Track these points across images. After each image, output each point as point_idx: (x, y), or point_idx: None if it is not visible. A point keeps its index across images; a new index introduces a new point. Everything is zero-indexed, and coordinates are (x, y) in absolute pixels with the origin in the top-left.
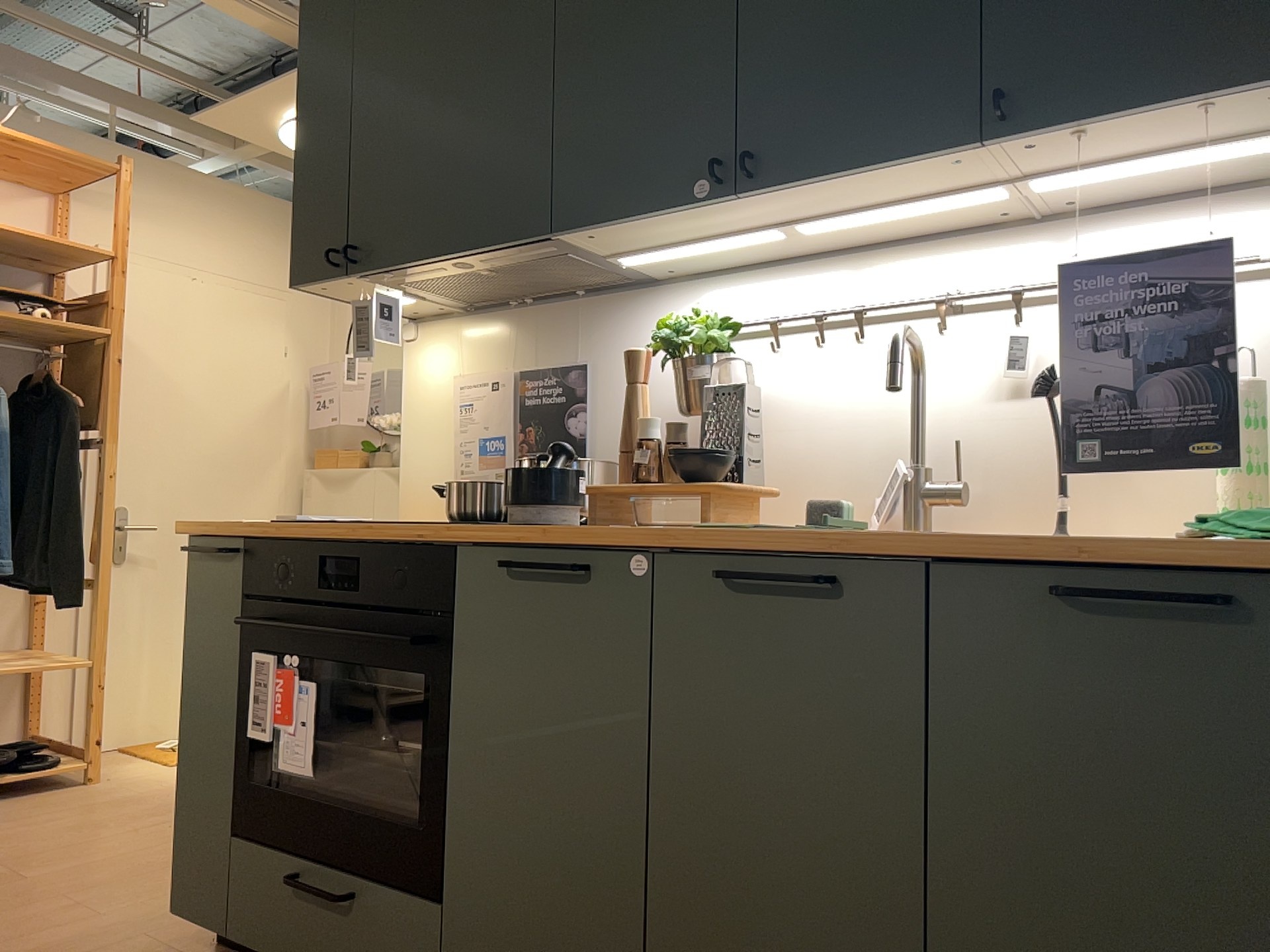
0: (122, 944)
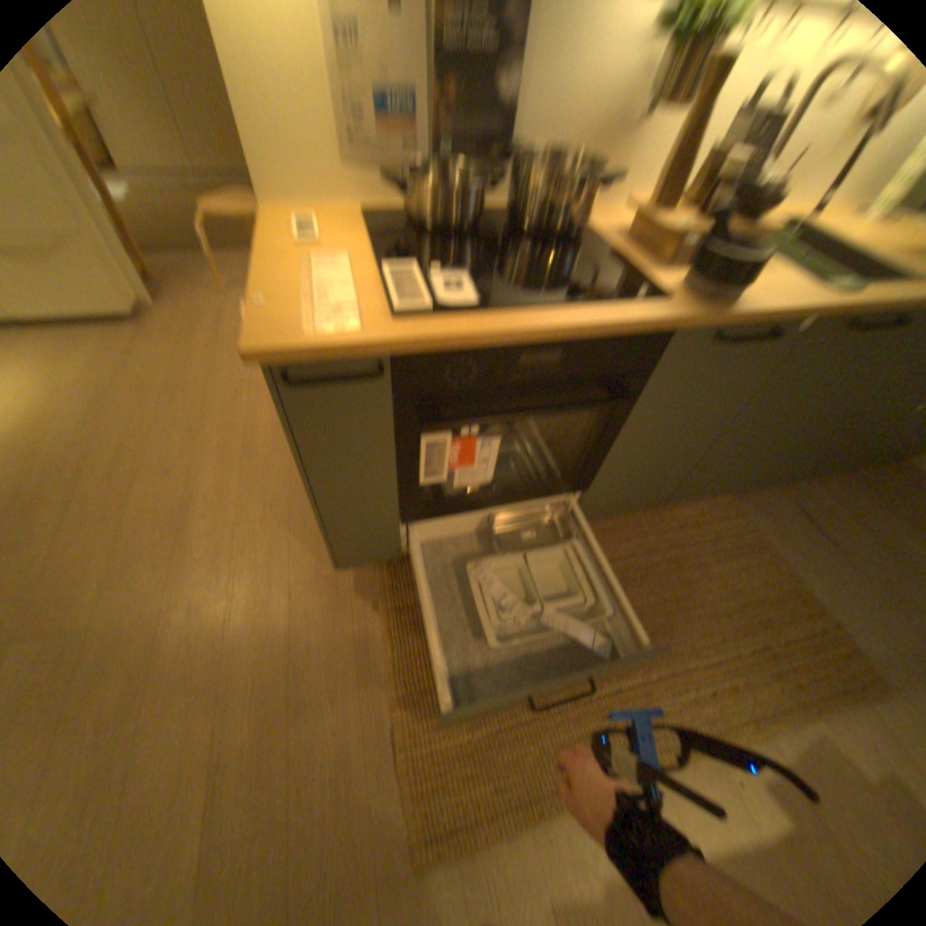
0: (292, 597)
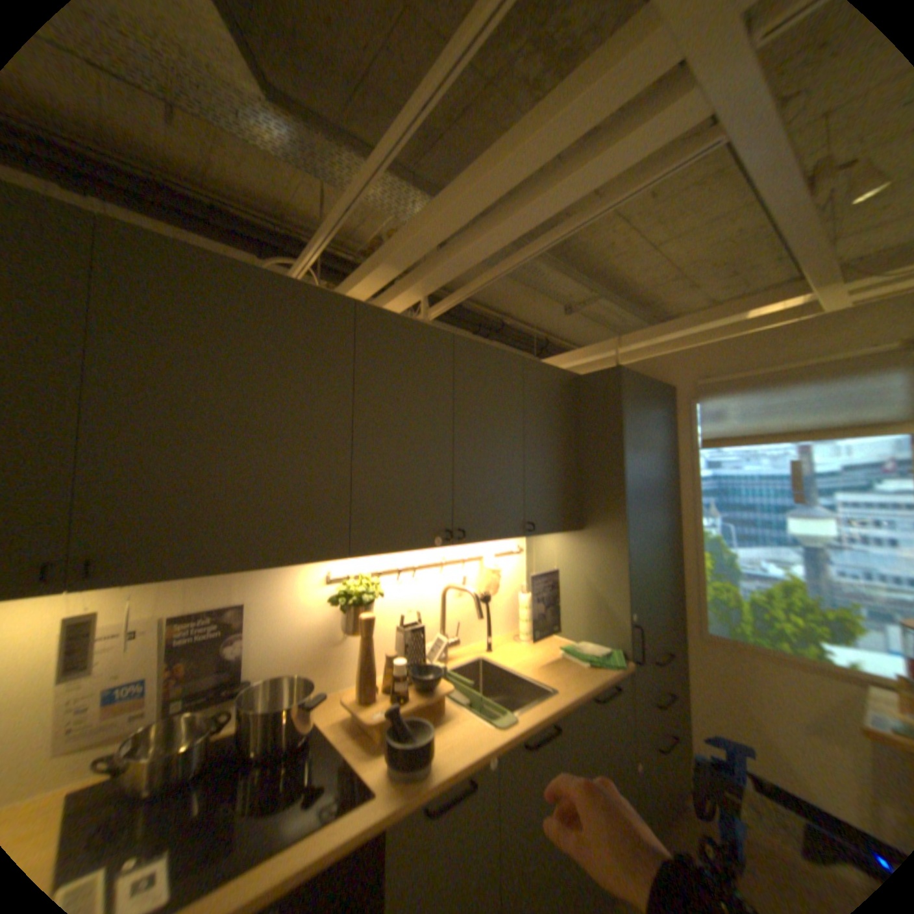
0: None
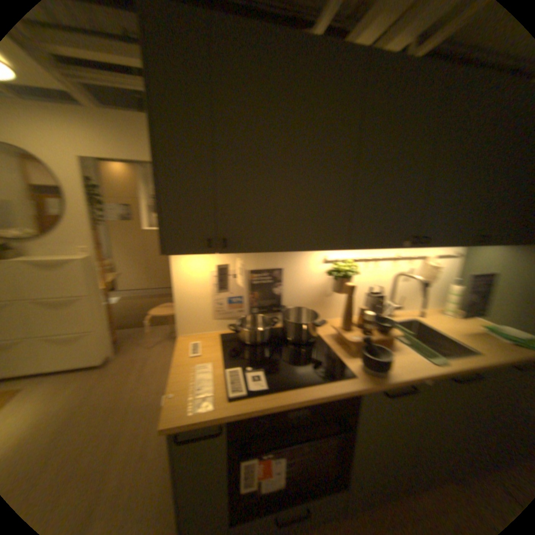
0: None
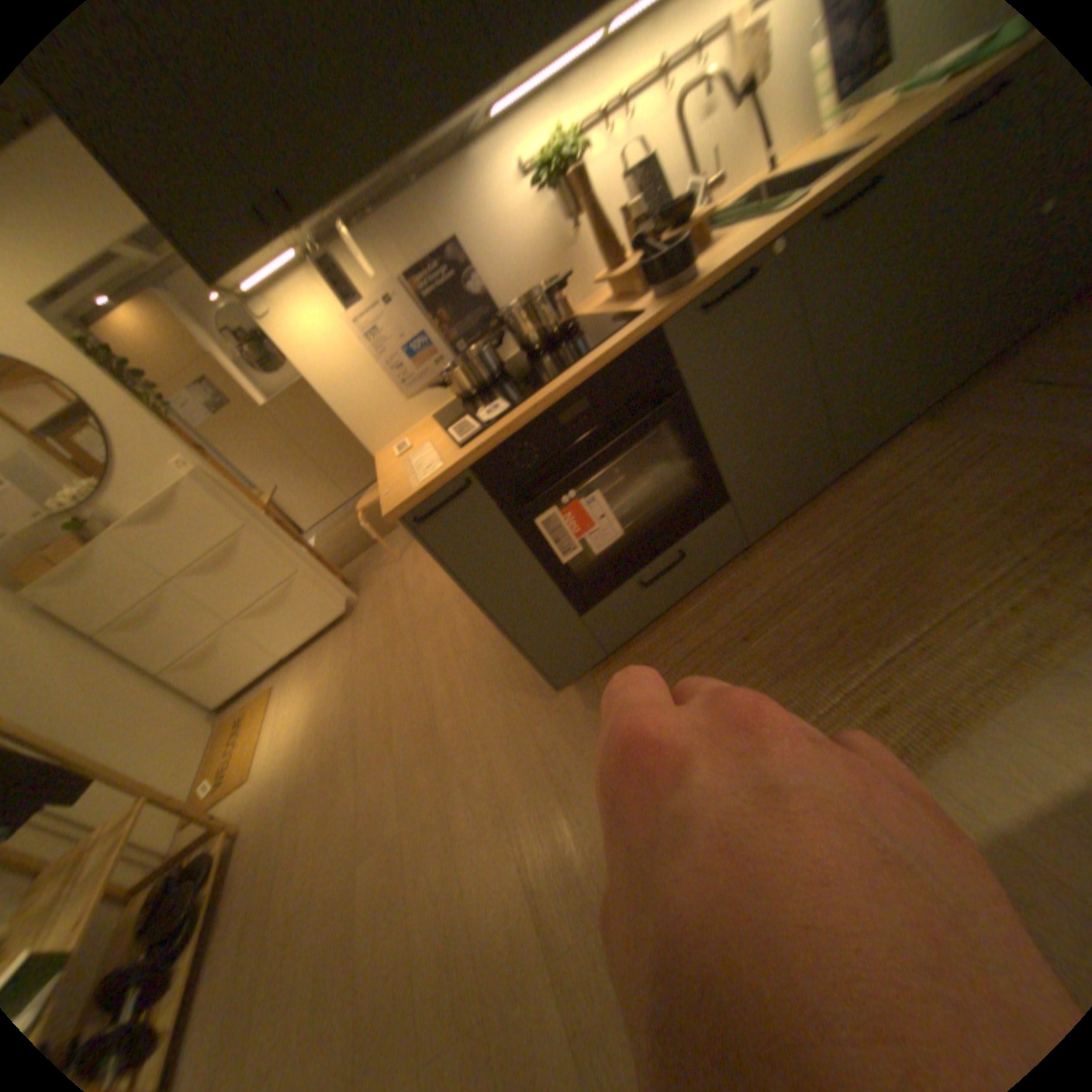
0: (537, 736)
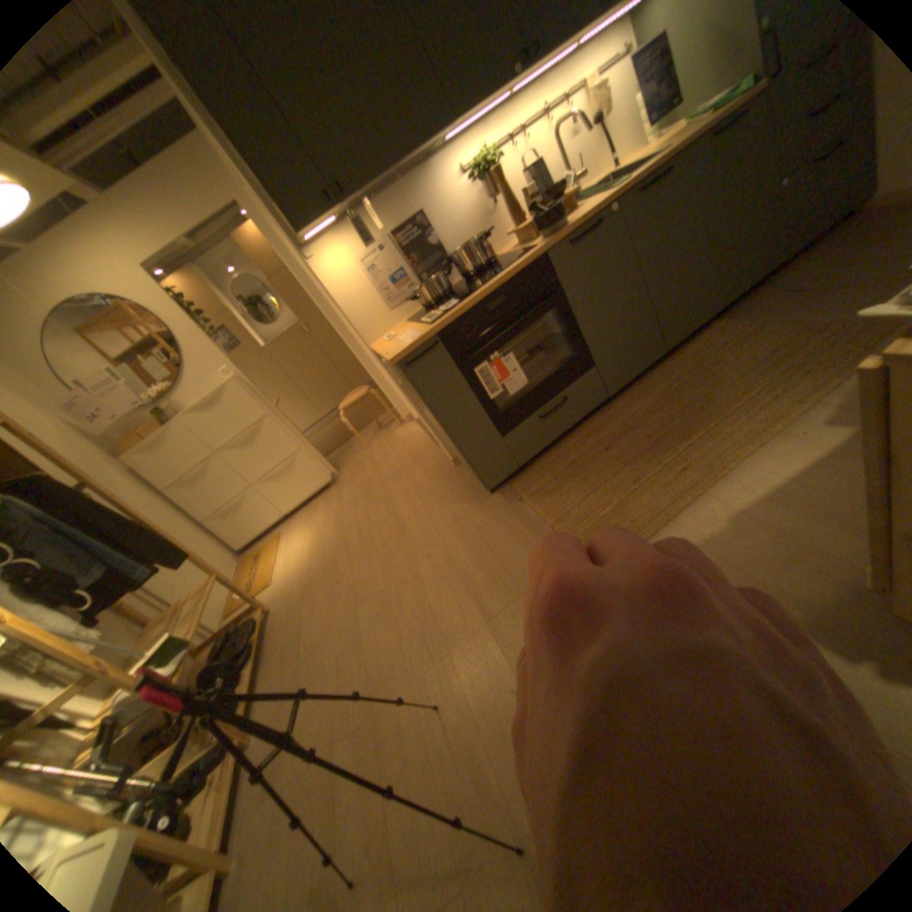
0: (474, 522)
